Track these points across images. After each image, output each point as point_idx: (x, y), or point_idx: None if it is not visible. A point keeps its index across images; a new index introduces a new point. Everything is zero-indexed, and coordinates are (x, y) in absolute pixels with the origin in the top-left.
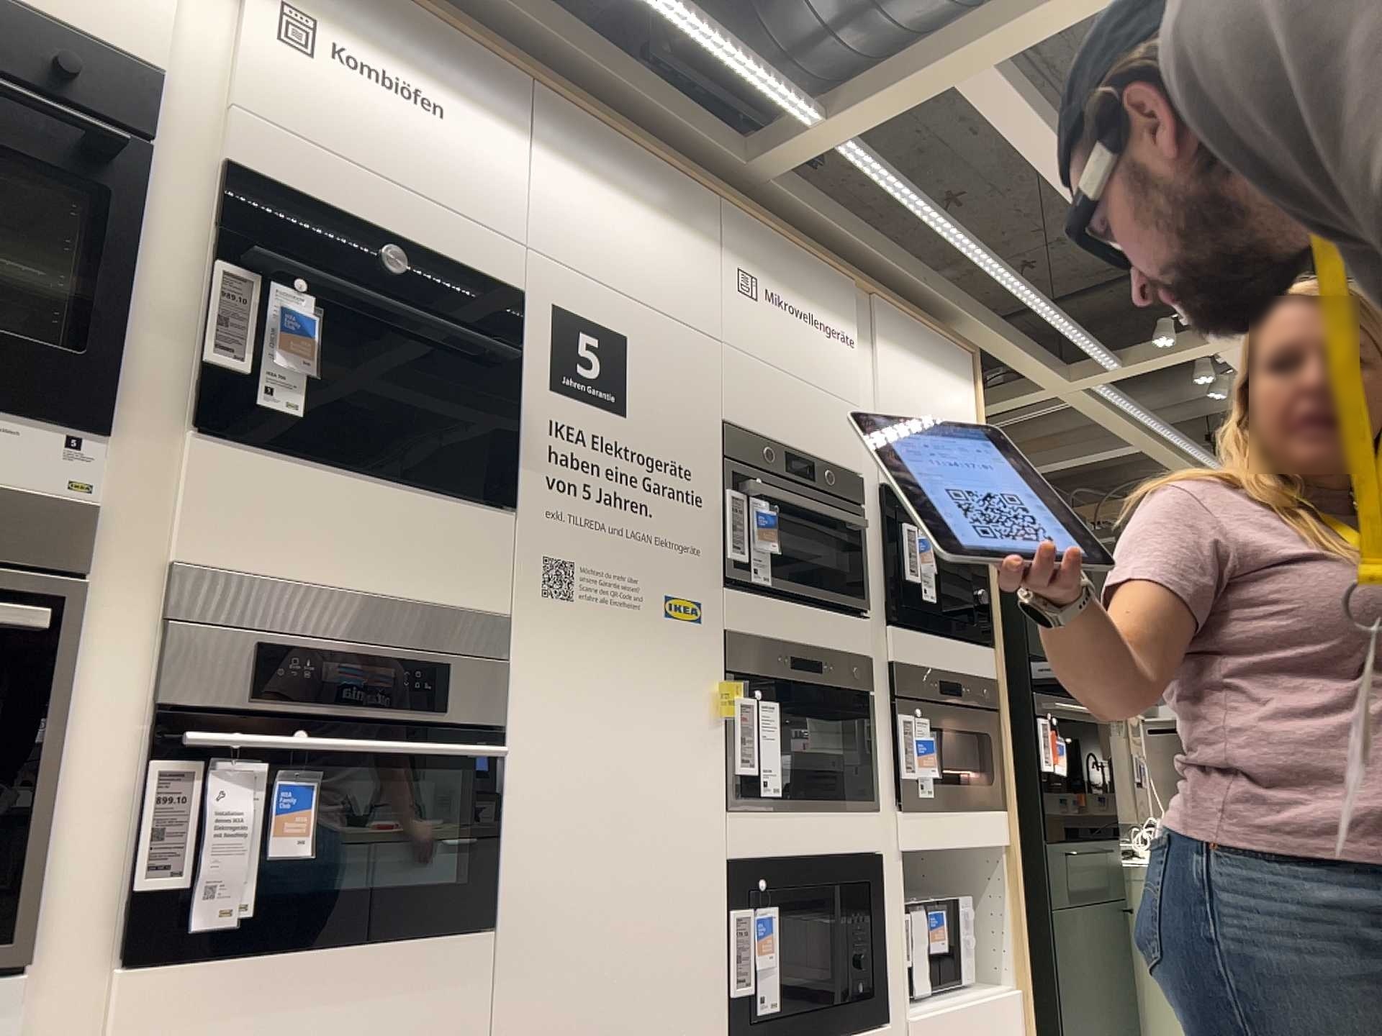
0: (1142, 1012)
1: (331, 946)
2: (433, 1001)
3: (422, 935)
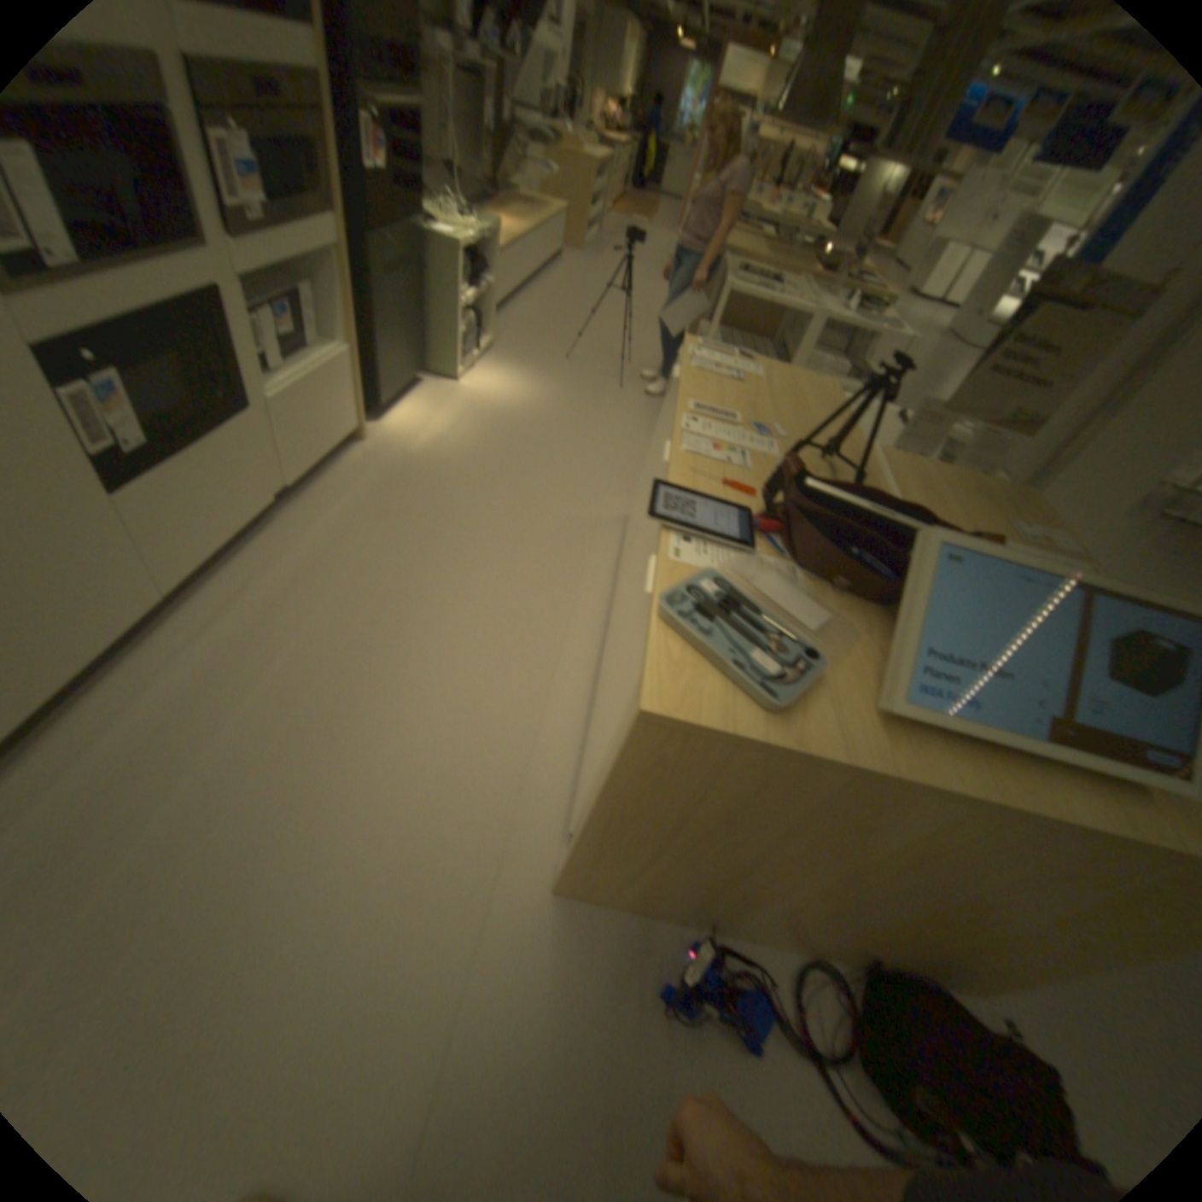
0: (428, 328)
1: None
2: None
3: None
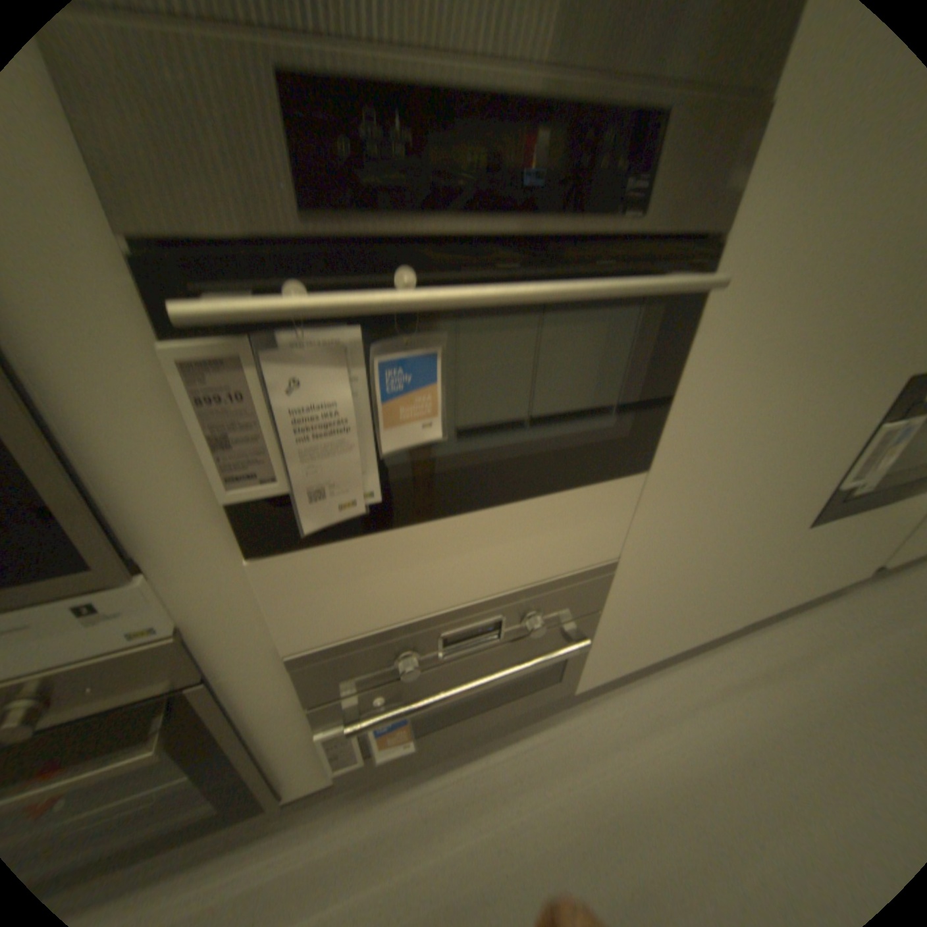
0: None
1: (476, 505)
2: (579, 529)
3: (574, 483)
